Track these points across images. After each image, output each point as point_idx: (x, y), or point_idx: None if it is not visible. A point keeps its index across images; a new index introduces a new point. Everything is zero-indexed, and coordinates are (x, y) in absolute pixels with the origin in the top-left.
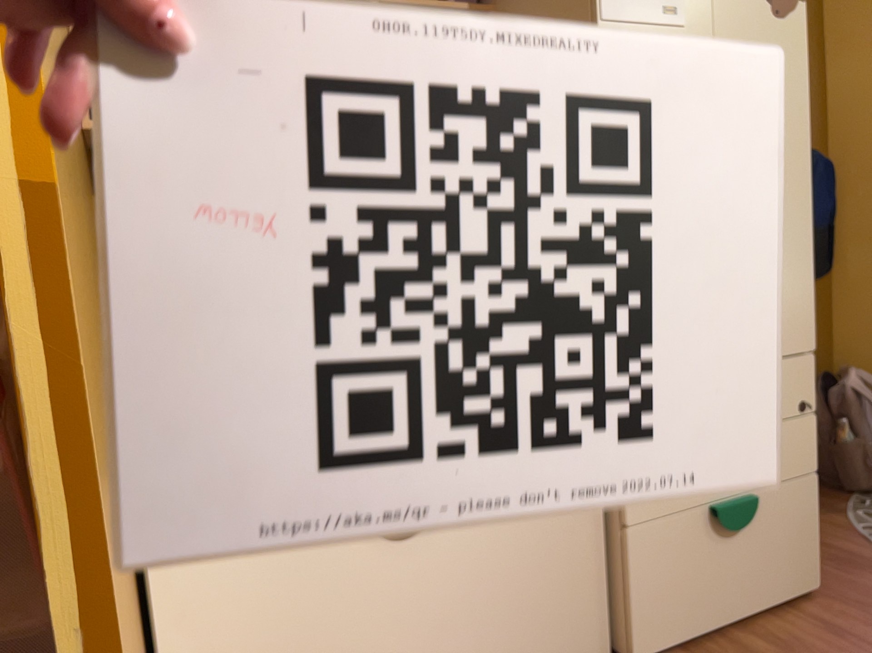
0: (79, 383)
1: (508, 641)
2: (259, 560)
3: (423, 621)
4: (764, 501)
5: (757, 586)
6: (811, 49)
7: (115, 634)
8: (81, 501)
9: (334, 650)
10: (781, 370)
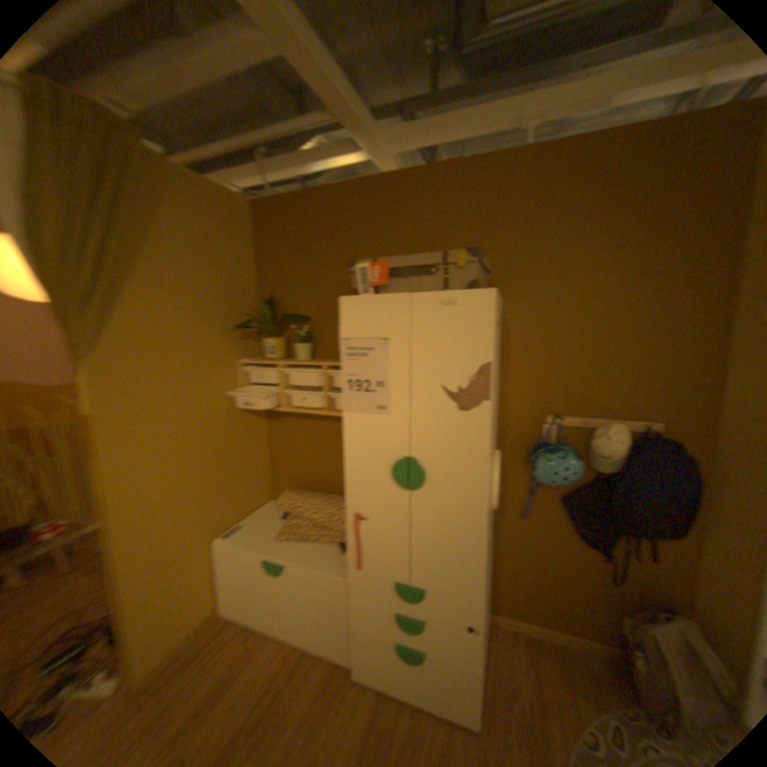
0: (118, 528)
1: (306, 633)
2: (233, 560)
3: (277, 606)
4: (432, 661)
5: (425, 698)
6: (703, 360)
7: (126, 579)
8: (109, 554)
9: (251, 597)
10: (450, 603)
